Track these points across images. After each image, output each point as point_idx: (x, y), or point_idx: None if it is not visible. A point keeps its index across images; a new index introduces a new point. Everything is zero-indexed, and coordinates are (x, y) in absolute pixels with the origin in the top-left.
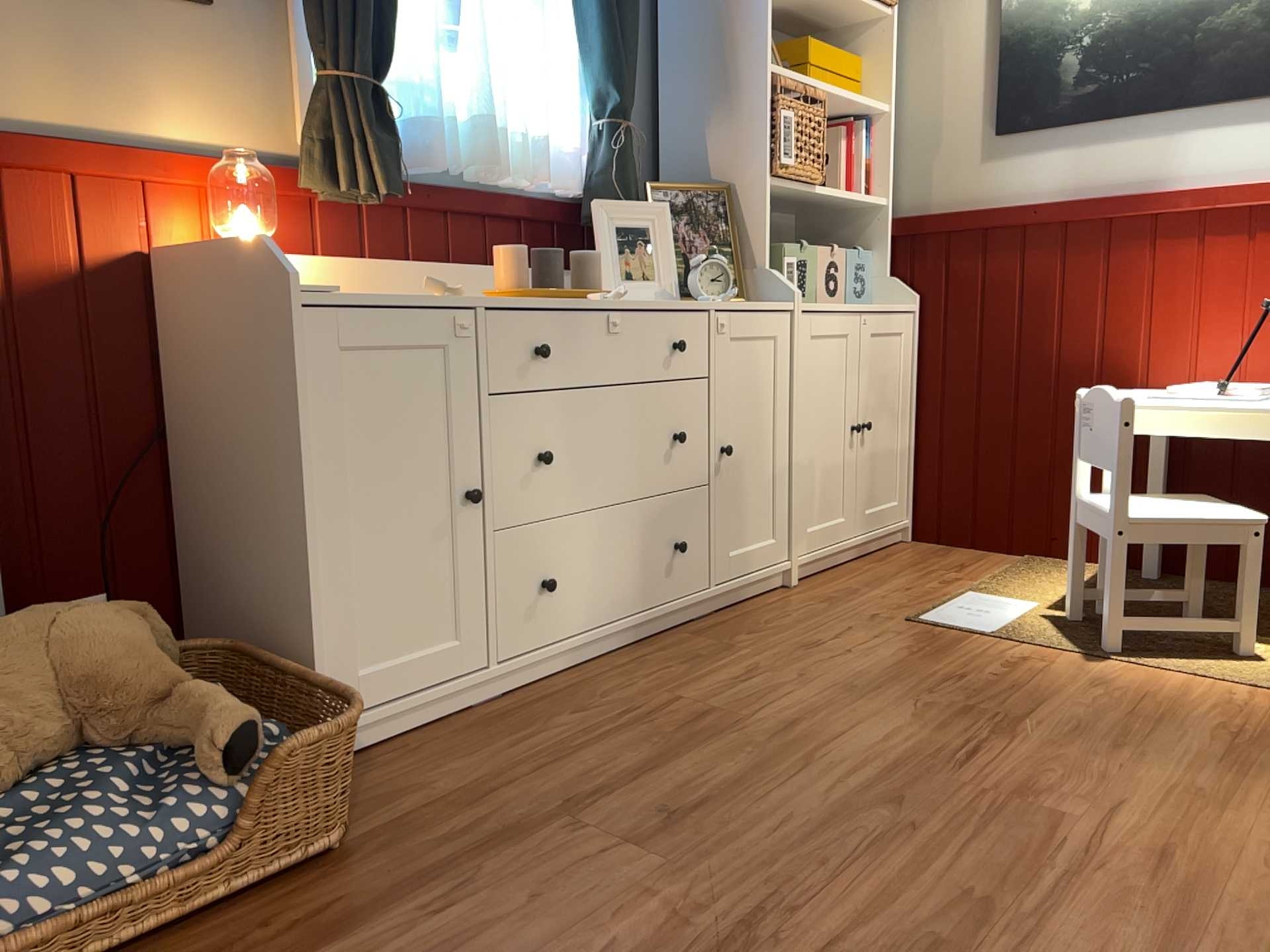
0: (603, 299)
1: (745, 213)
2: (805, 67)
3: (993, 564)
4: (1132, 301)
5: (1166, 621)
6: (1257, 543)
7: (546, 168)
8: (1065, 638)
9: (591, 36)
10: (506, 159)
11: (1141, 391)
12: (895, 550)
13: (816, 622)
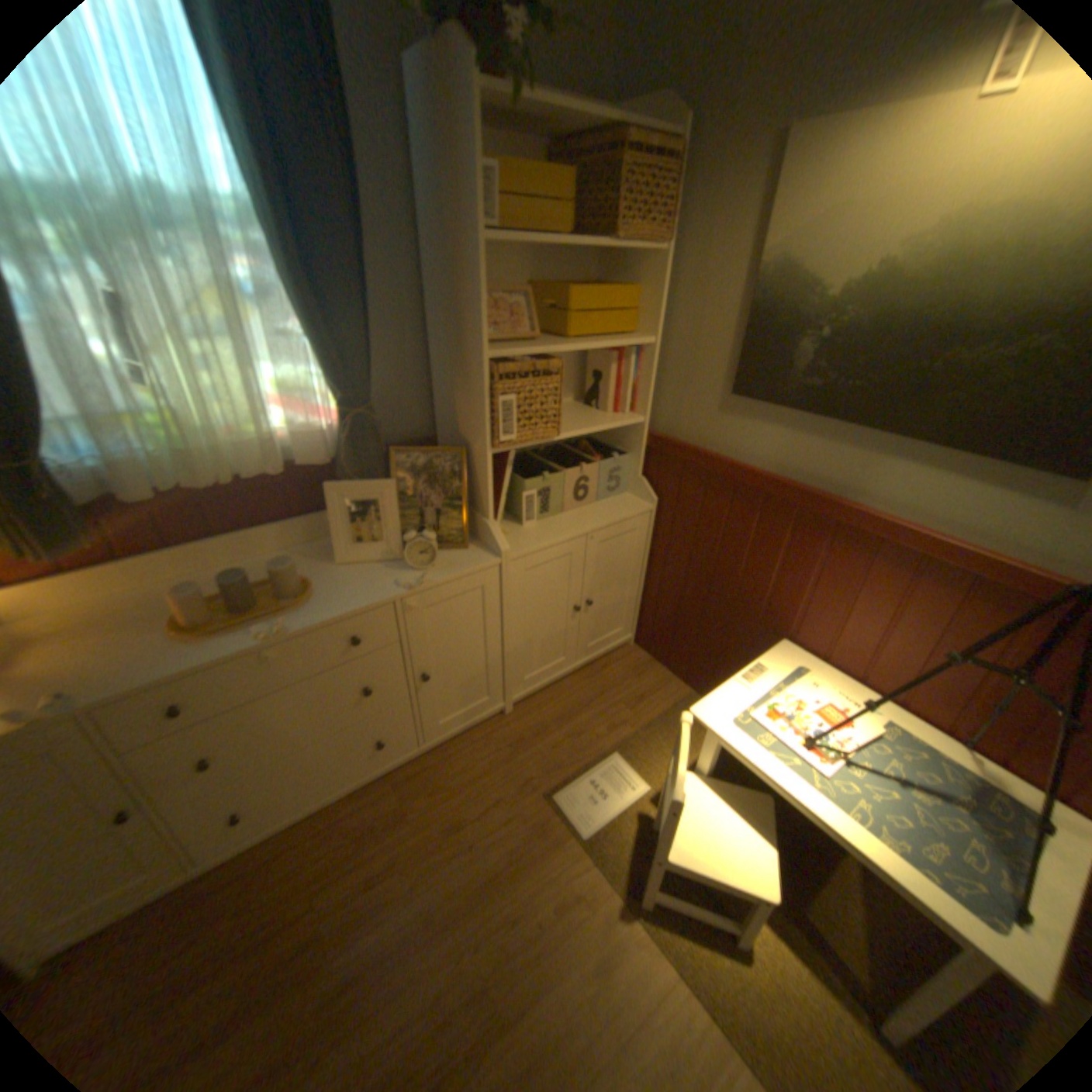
0: (259, 638)
1: (478, 472)
2: (567, 314)
3: (664, 701)
4: (803, 579)
5: (688, 915)
6: (769, 913)
7: (298, 442)
8: (629, 870)
9: (309, 336)
10: (245, 451)
11: (784, 655)
12: (613, 660)
13: (483, 785)
